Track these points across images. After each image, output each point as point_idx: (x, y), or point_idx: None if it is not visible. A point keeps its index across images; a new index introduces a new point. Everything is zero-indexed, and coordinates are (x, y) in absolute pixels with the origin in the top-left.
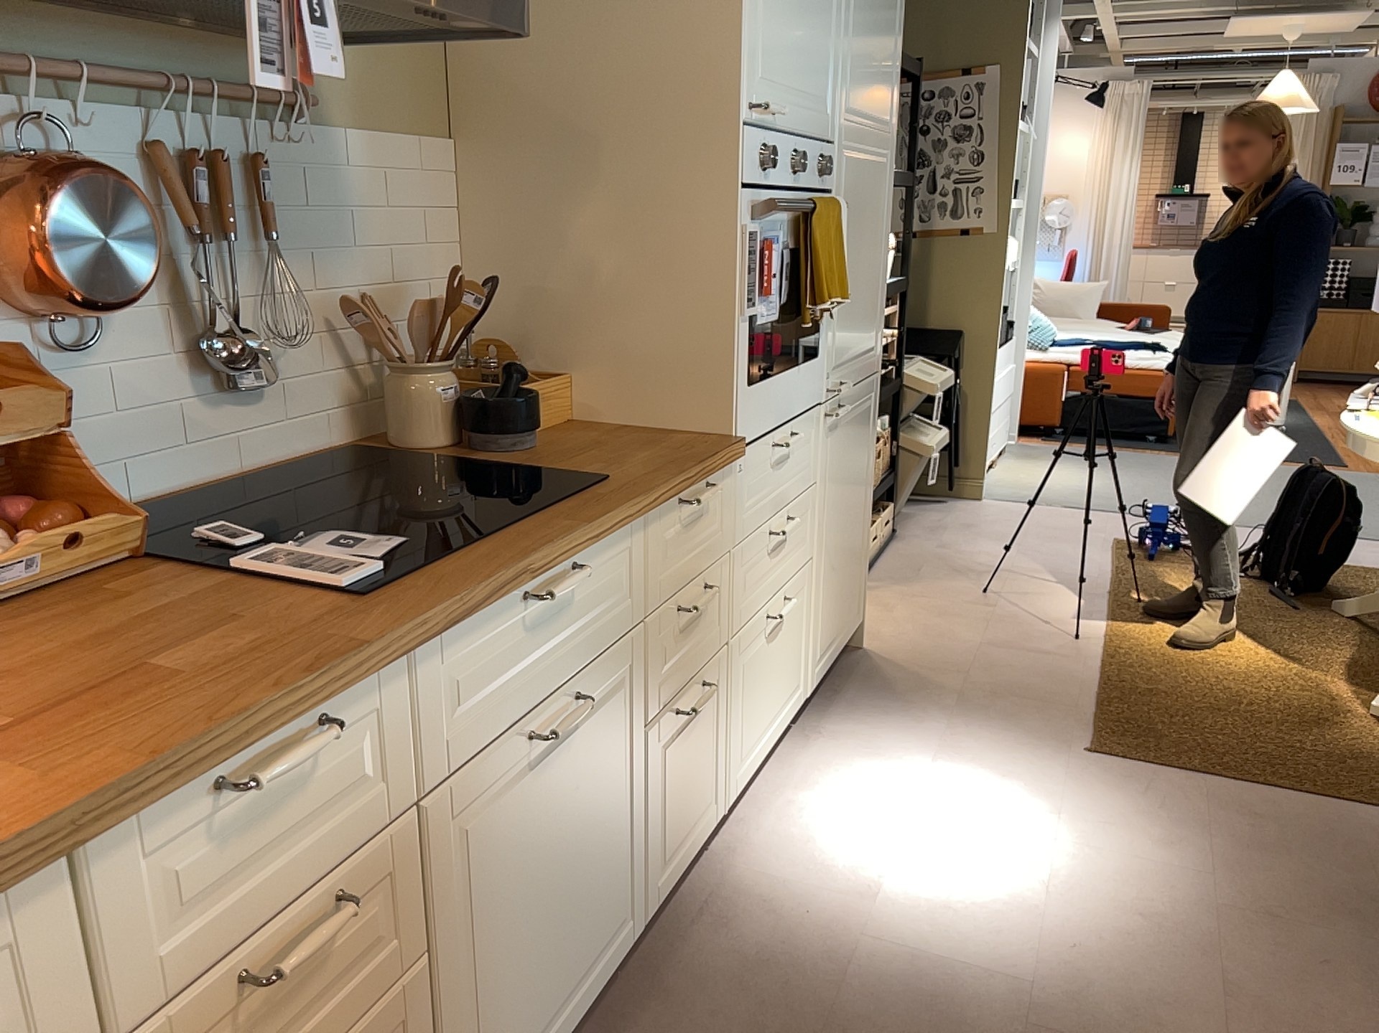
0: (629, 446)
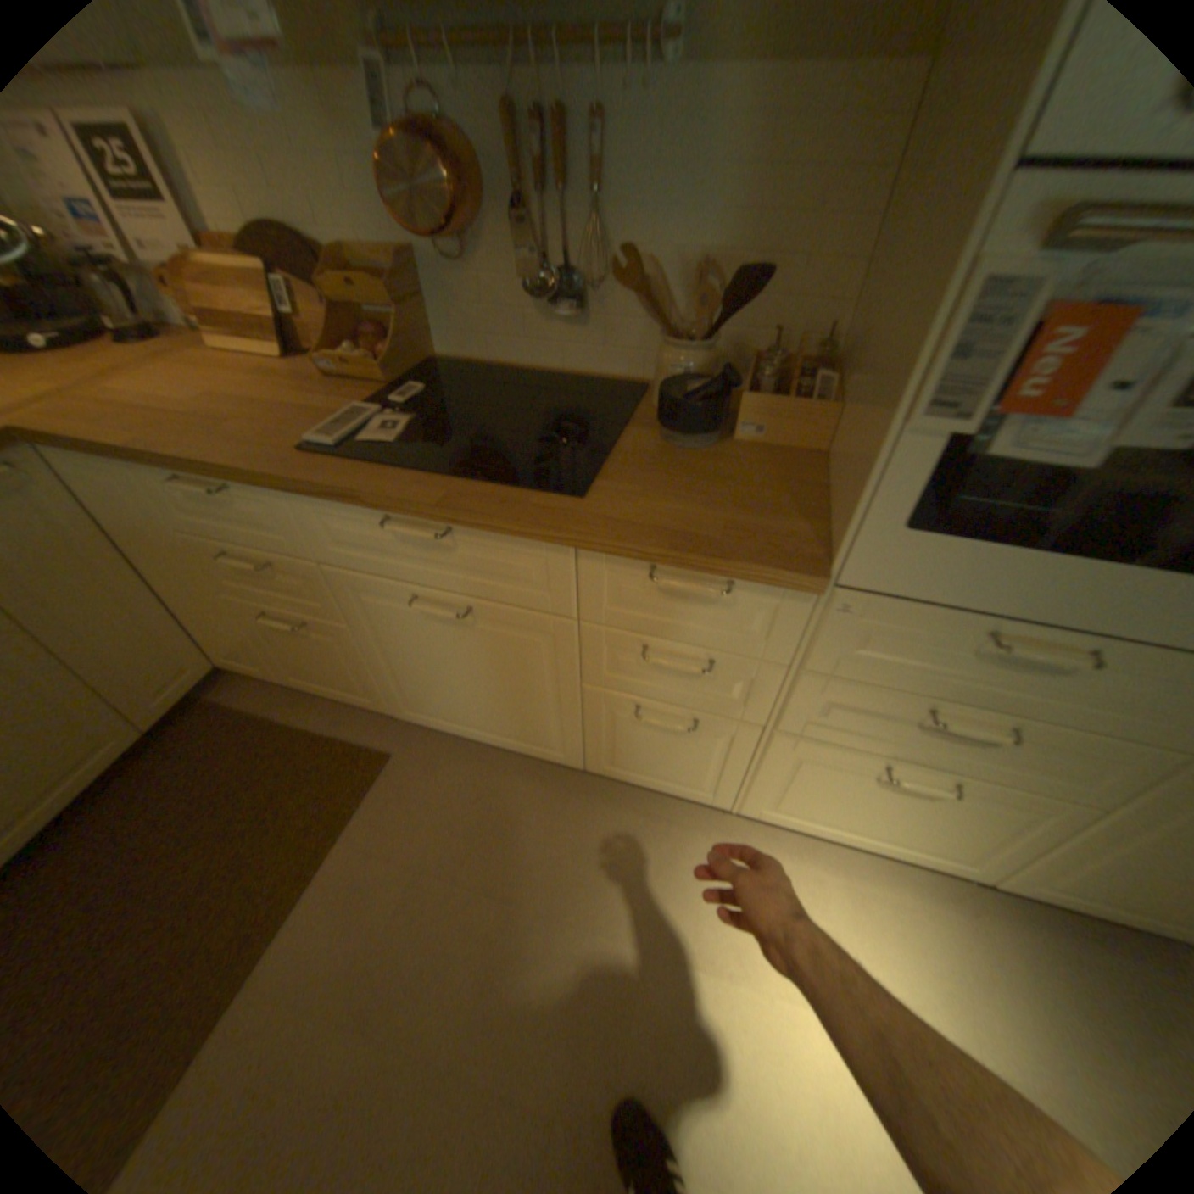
0: (724, 497)
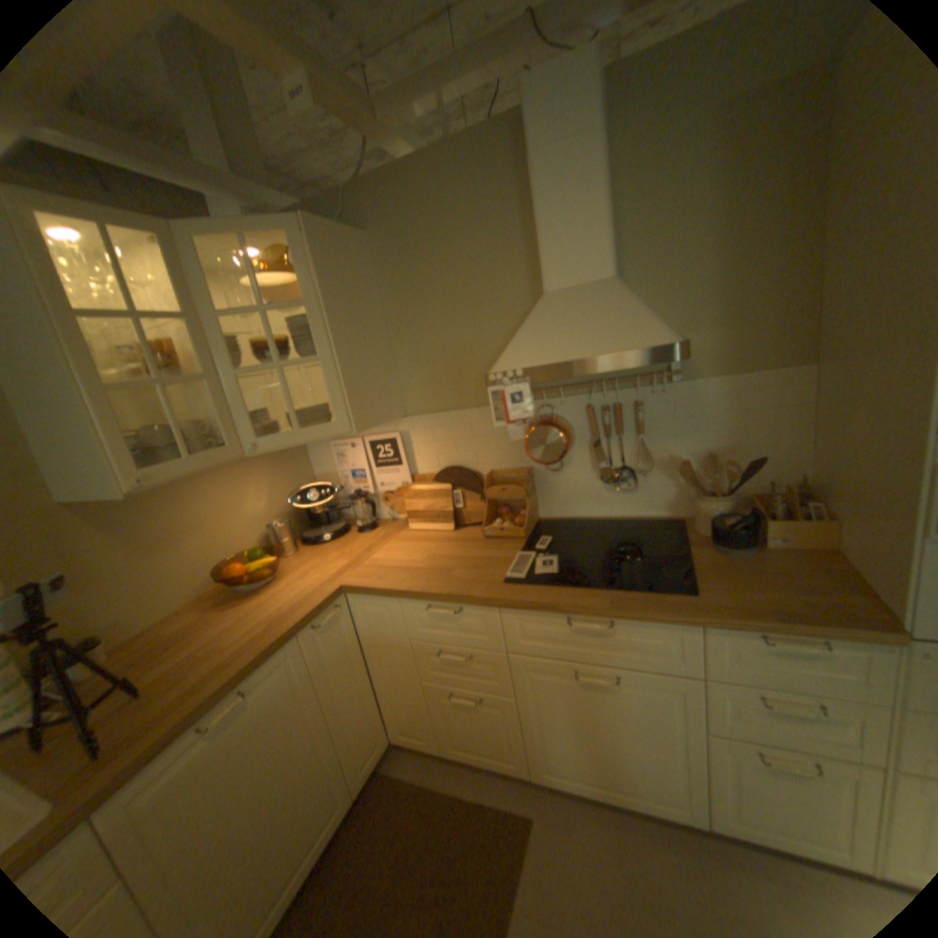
0: (792, 586)
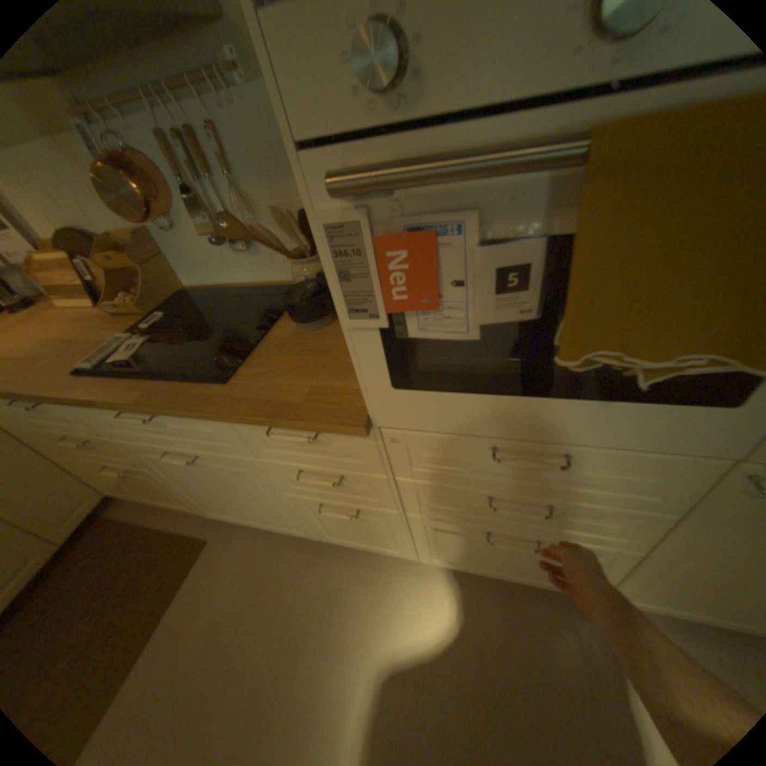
0: (317, 367)
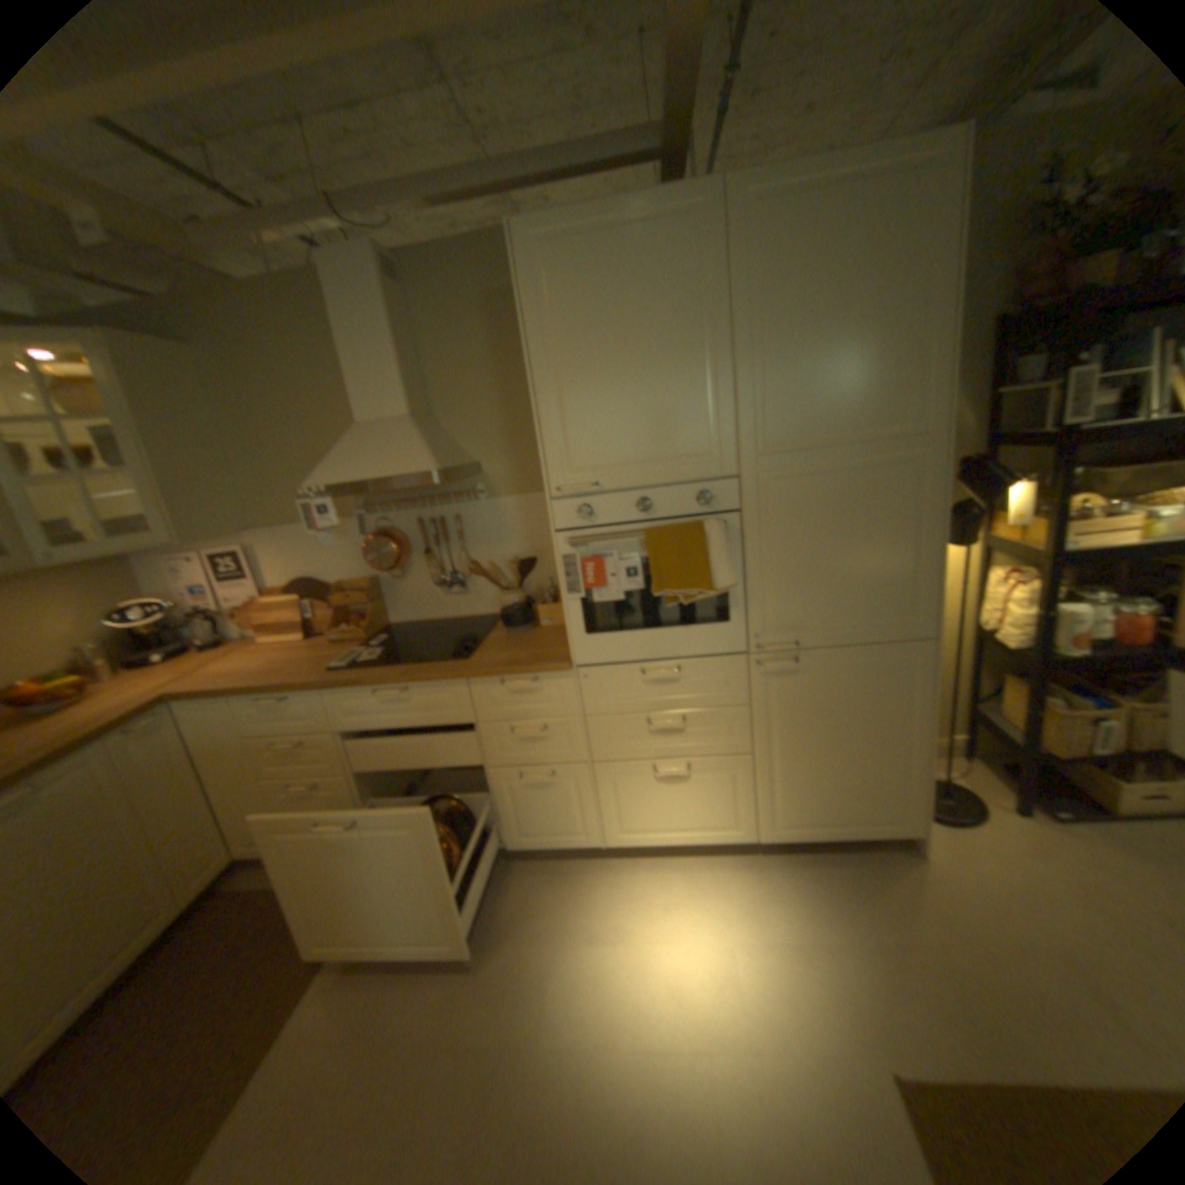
0: (532, 648)
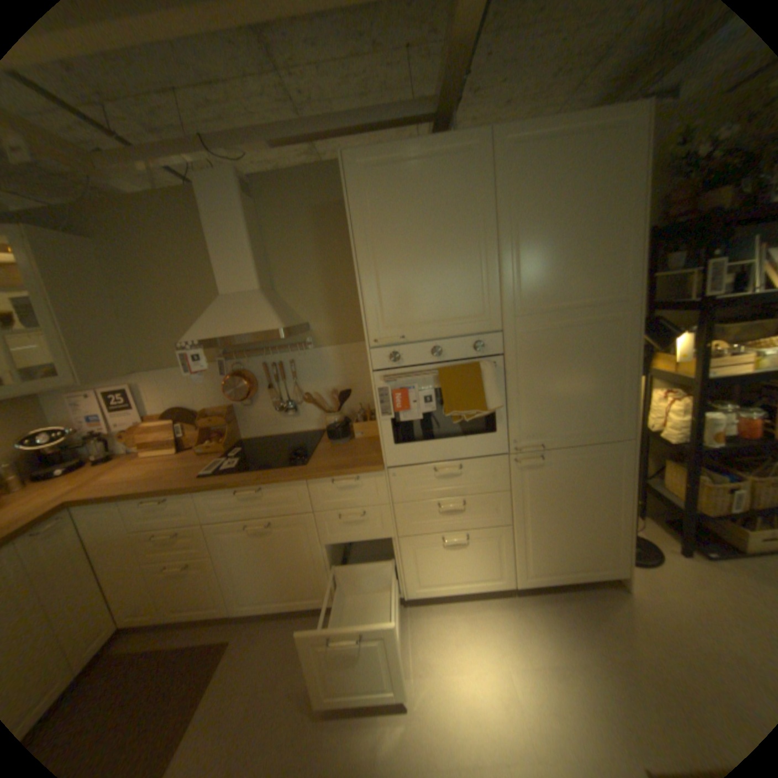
0: (352, 454)
